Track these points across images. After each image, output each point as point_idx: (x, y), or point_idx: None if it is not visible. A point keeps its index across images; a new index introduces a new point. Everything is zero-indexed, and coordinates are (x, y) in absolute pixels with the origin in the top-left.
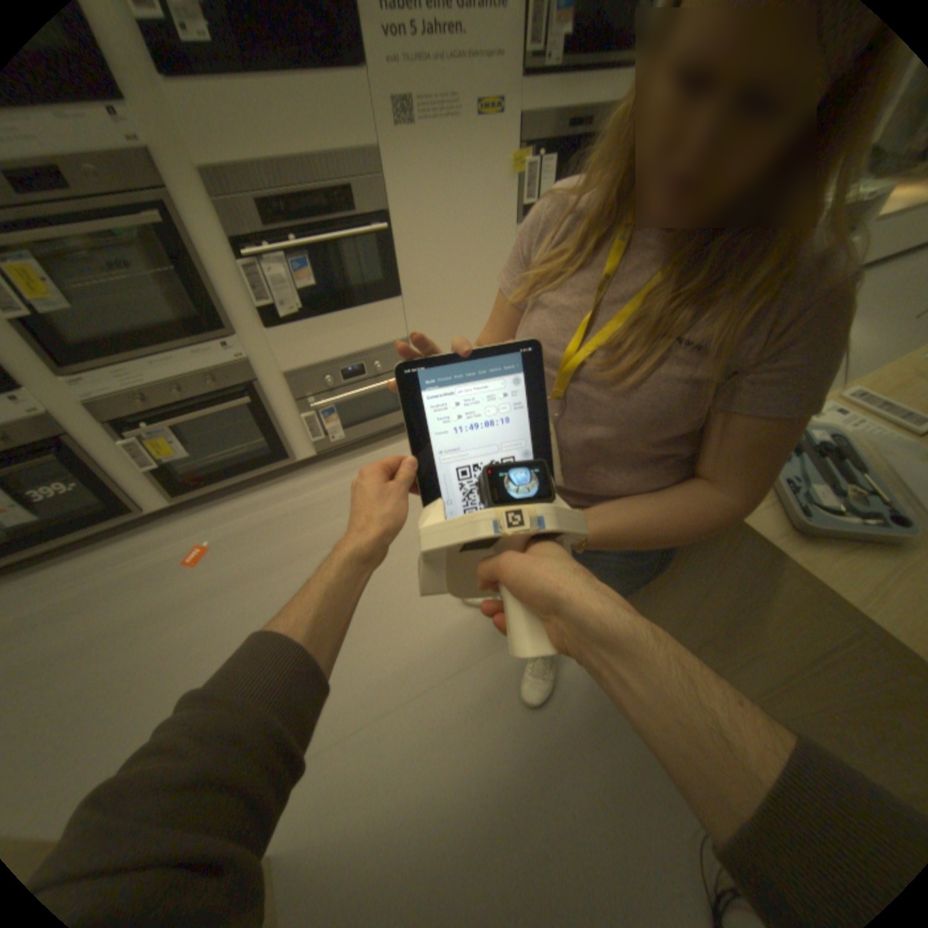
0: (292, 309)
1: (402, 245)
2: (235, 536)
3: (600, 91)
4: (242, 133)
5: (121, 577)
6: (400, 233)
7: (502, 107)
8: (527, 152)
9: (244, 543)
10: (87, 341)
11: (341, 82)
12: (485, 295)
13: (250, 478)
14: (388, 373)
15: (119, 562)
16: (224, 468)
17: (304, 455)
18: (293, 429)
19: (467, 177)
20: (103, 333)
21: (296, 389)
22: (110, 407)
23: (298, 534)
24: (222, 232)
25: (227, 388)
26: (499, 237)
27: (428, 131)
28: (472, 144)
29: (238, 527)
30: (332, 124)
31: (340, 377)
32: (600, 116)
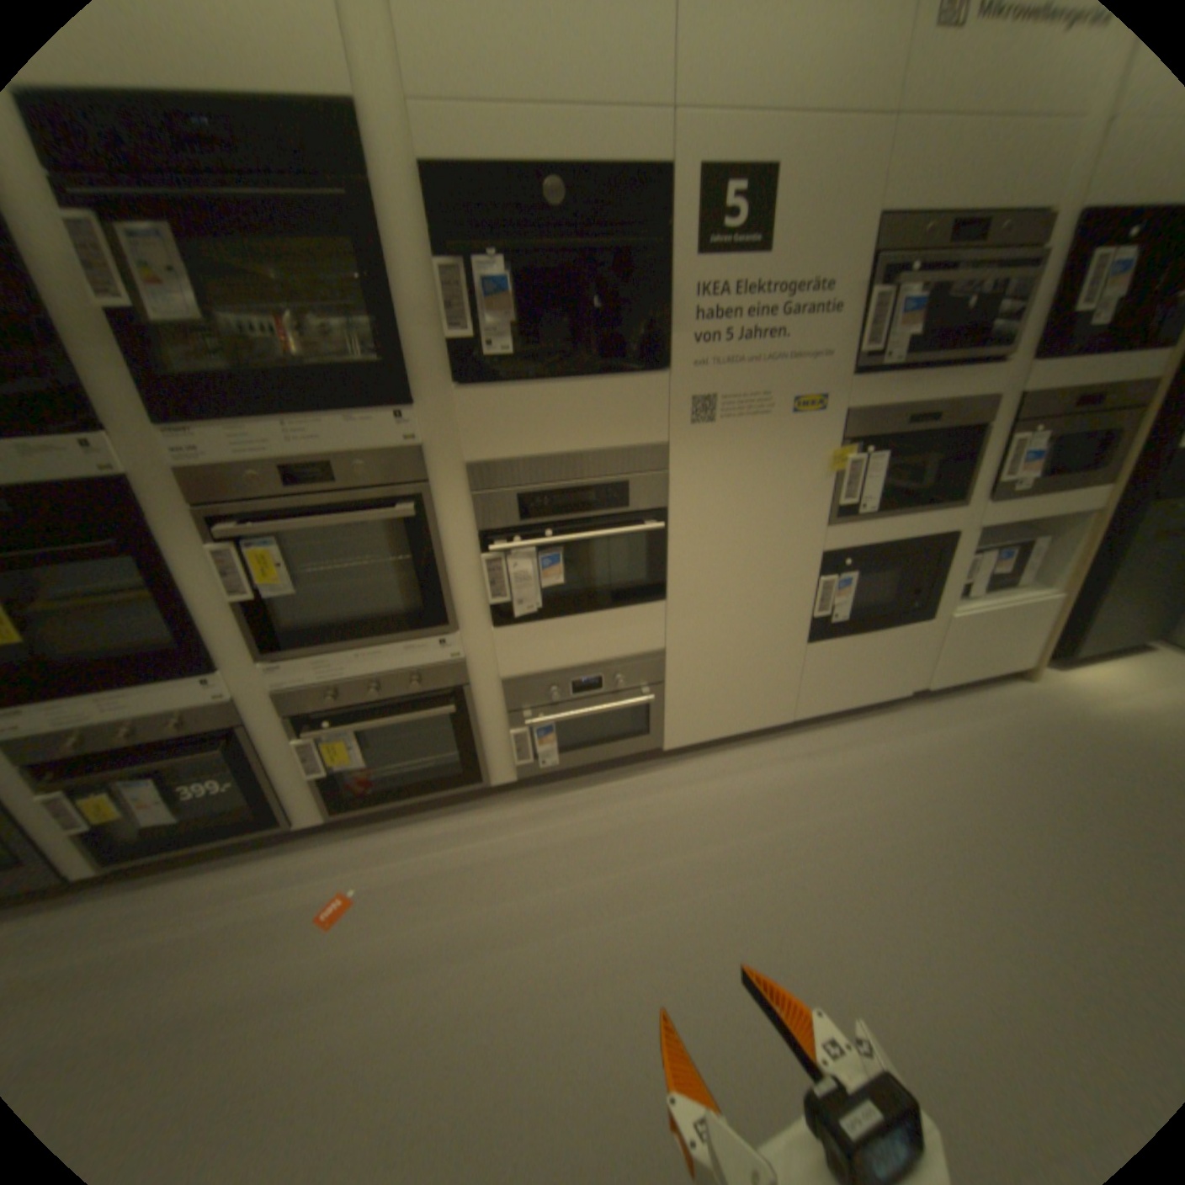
0: (531, 609)
1: (677, 544)
2: (391, 890)
3: (953, 386)
4: (522, 433)
5: (240, 924)
6: (678, 531)
7: (824, 404)
8: (851, 449)
9: (399, 905)
10: (300, 626)
11: (639, 385)
12: (776, 604)
13: (429, 799)
14: (631, 689)
15: (244, 897)
16: (402, 783)
17: (503, 780)
18: (497, 743)
19: (771, 474)
20: (319, 615)
21: (513, 699)
22: (299, 701)
23: (472, 909)
24: (475, 526)
25: (432, 691)
26: (803, 539)
27: (730, 428)
28: (782, 441)
29: (397, 876)
30: (621, 423)
31: (570, 689)
32: (952, 411)
